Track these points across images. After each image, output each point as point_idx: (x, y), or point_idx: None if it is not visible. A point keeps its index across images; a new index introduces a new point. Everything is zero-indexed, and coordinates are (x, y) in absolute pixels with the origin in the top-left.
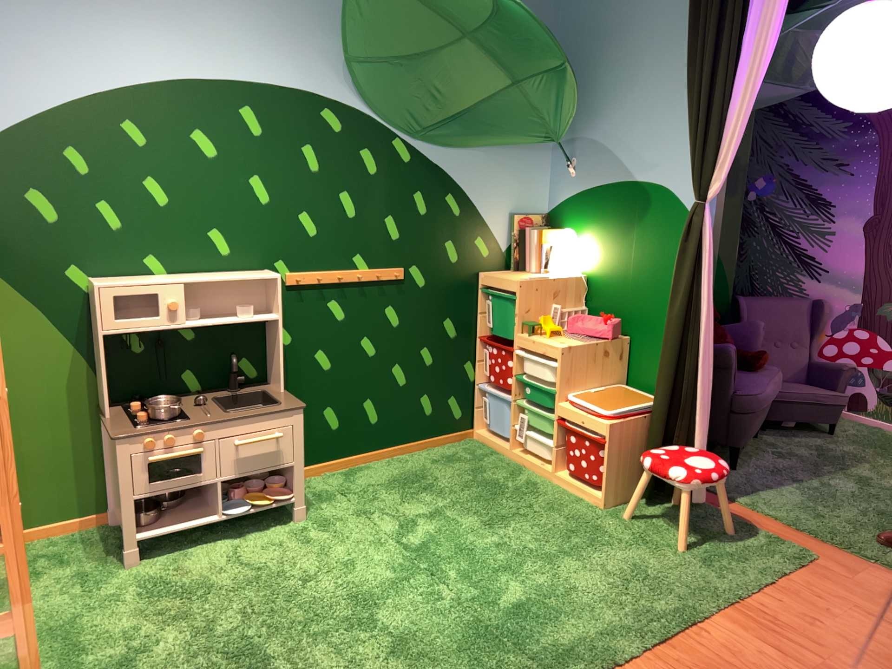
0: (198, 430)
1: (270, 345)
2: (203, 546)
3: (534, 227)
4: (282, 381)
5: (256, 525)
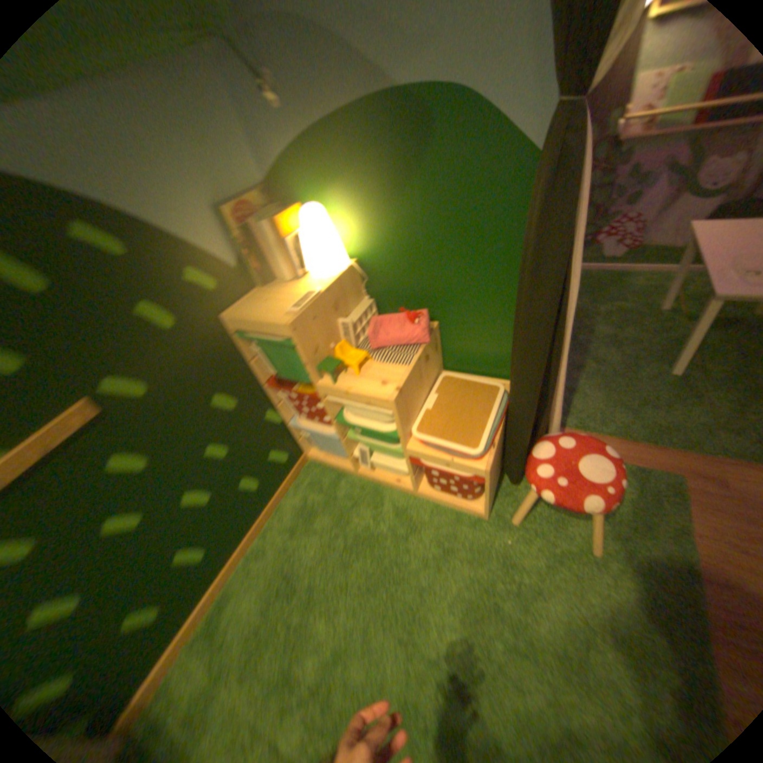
0: None
1: None
2: None
3: (259, 213)
4: None
5: None
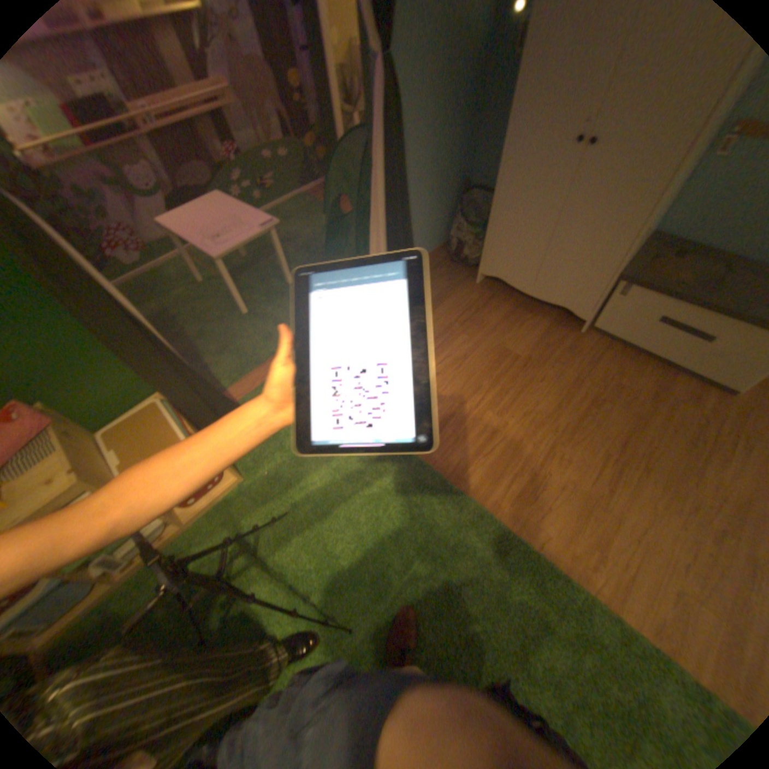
0: None
1: None
2: None
3: None
4: None
5: None
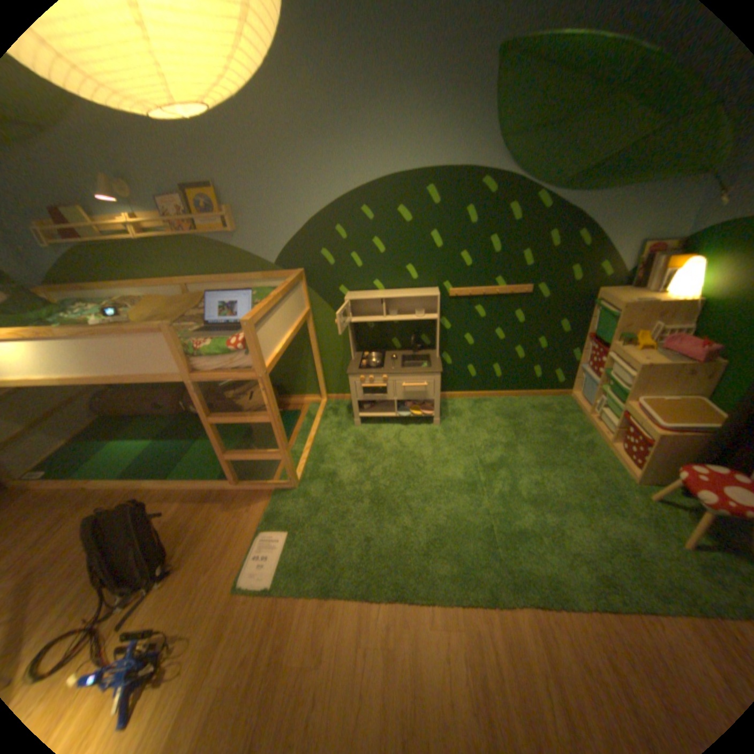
0: (383, 377)
1: (435, 331)
2: (387, 425)
3: (665, 252)
4: (443, 349)
5: (415, 421)
